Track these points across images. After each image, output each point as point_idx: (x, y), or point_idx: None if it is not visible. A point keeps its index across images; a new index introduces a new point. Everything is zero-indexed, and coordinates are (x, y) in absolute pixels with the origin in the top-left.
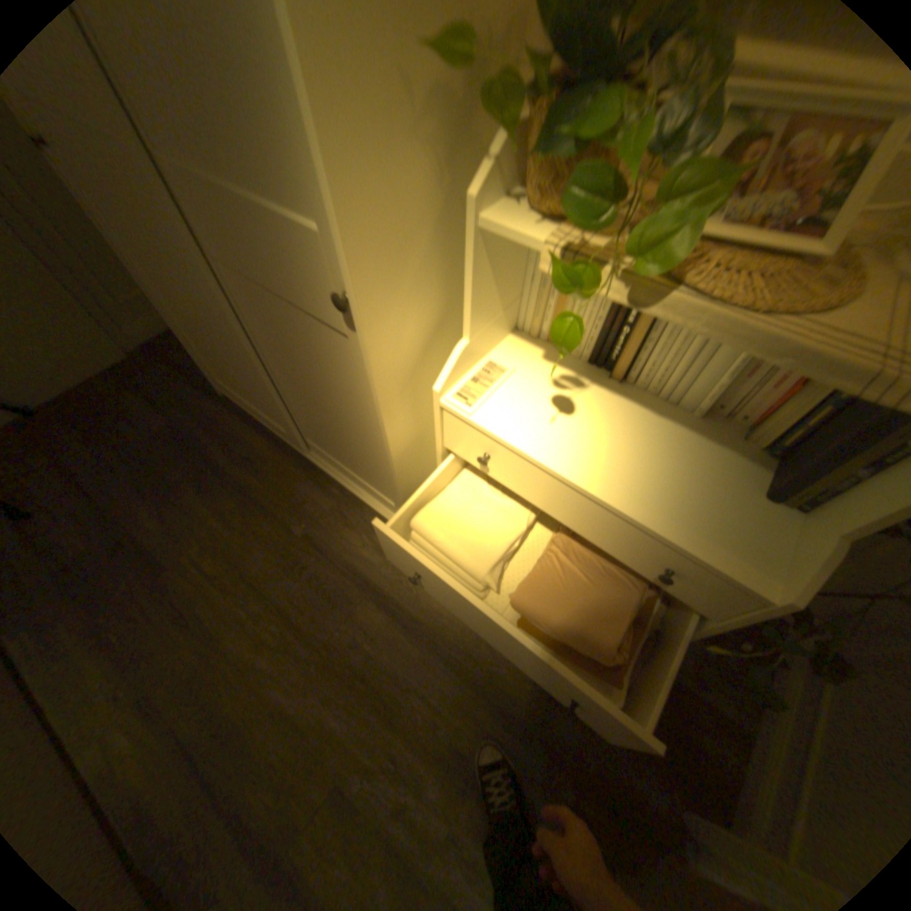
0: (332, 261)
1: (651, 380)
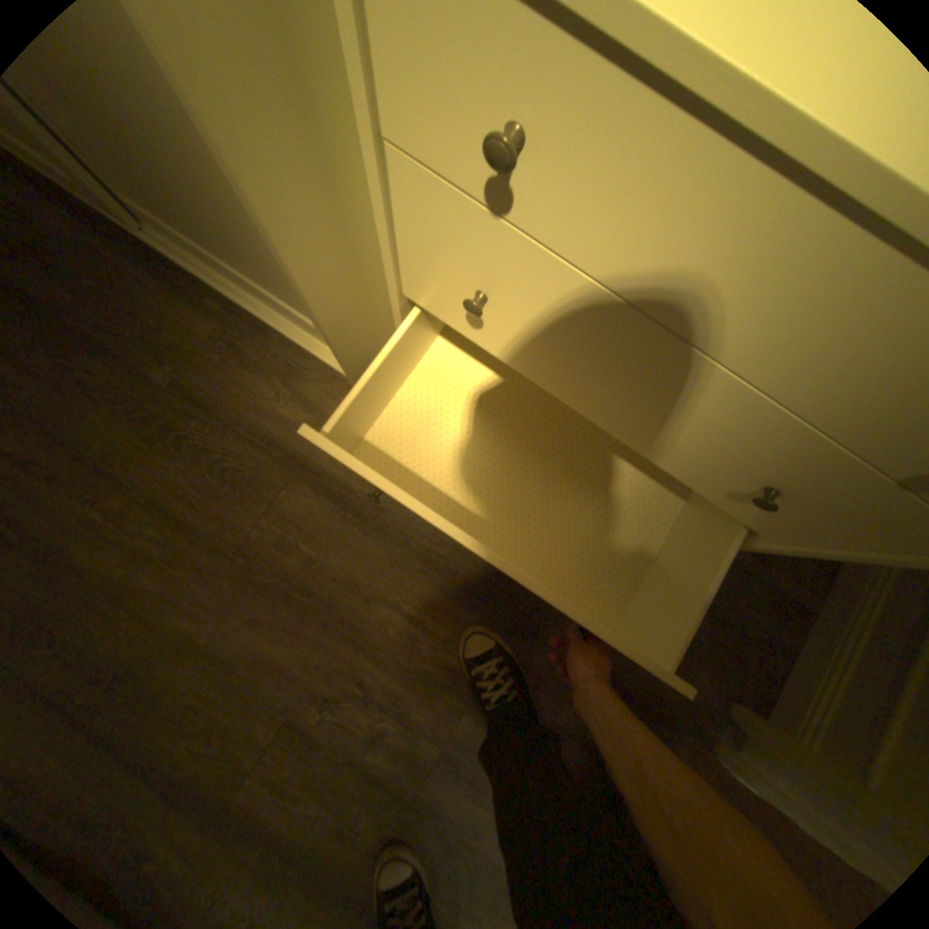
0: None
1: None
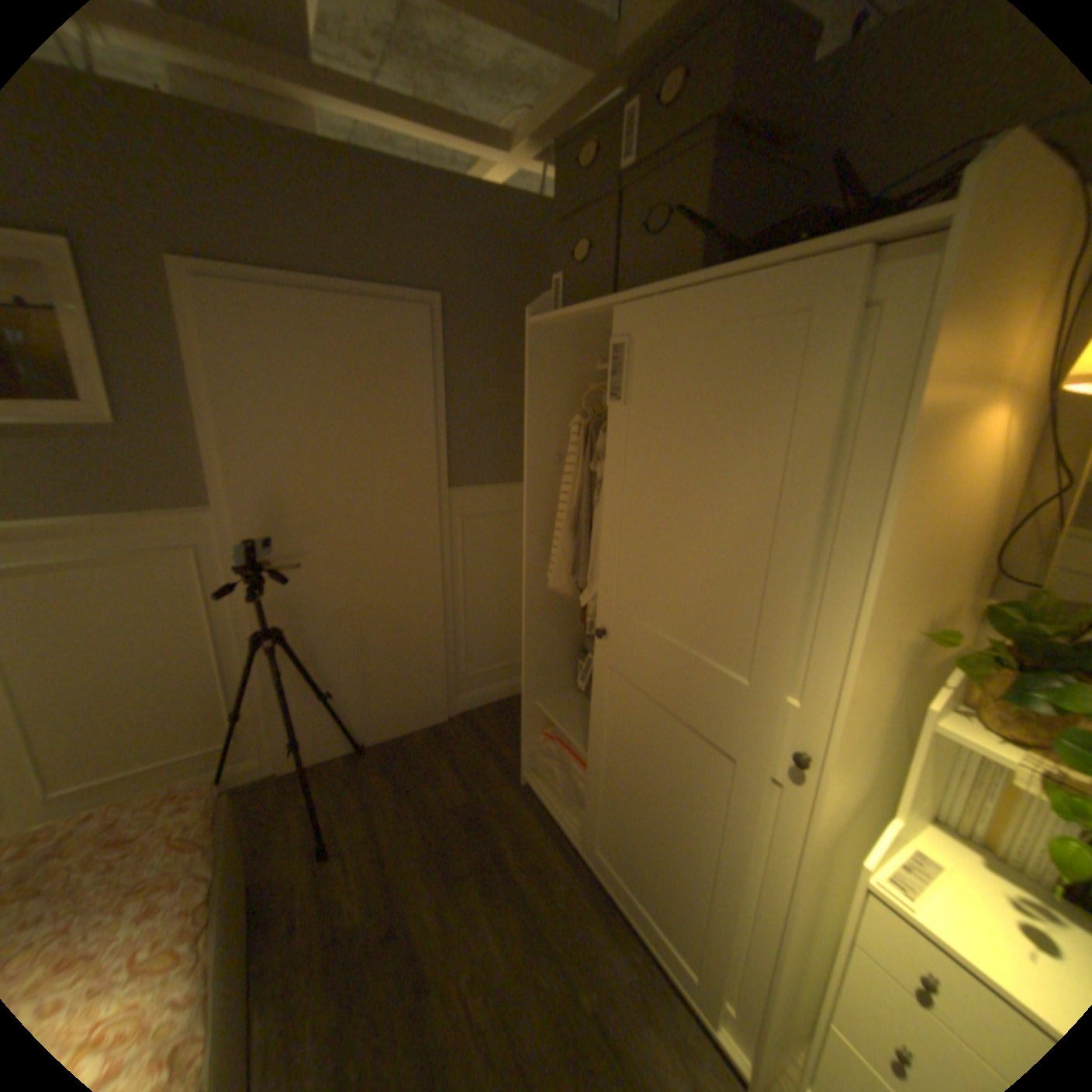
0: (804, 730)
1: None
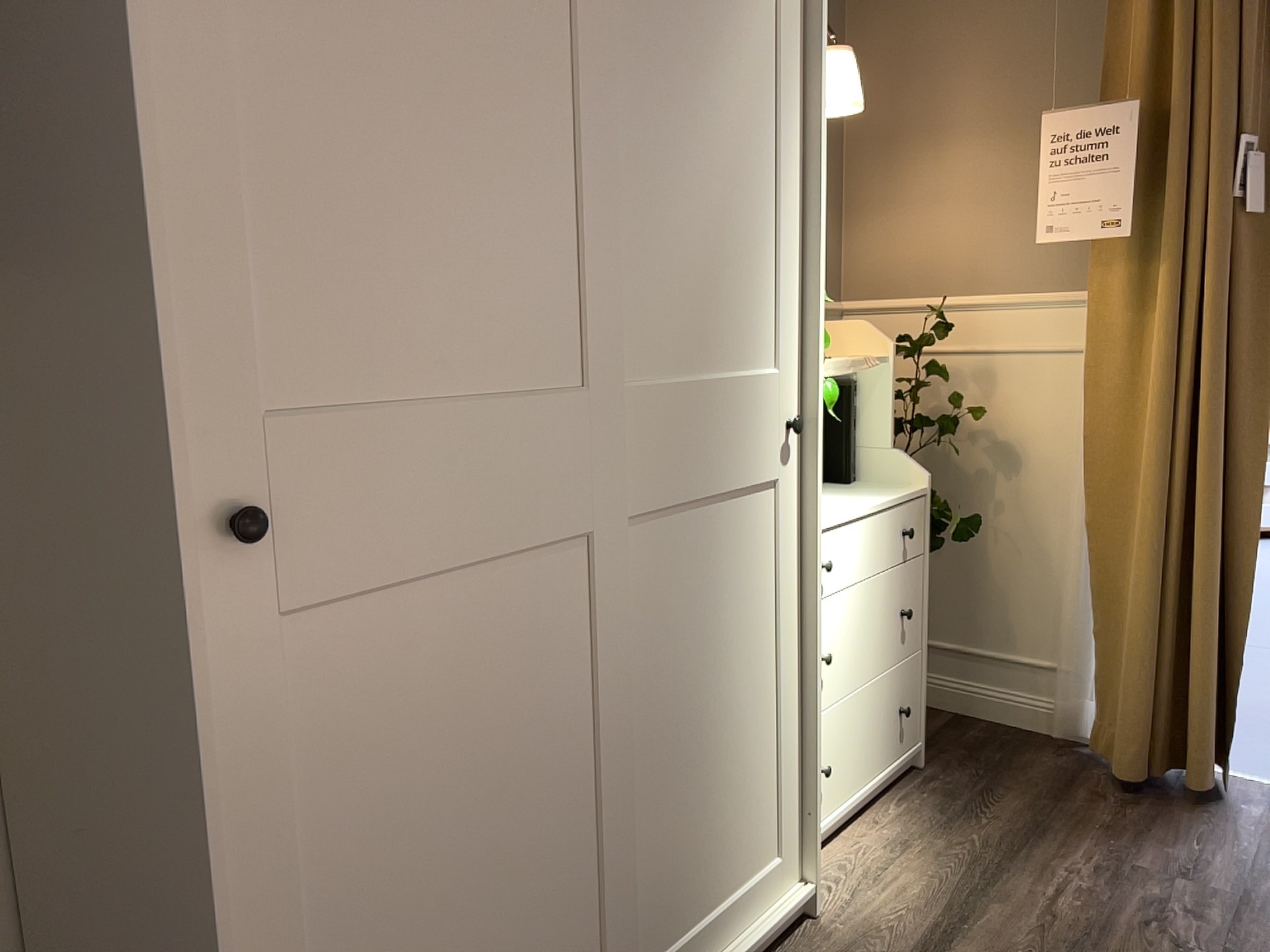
0: (782, 397)
1: None
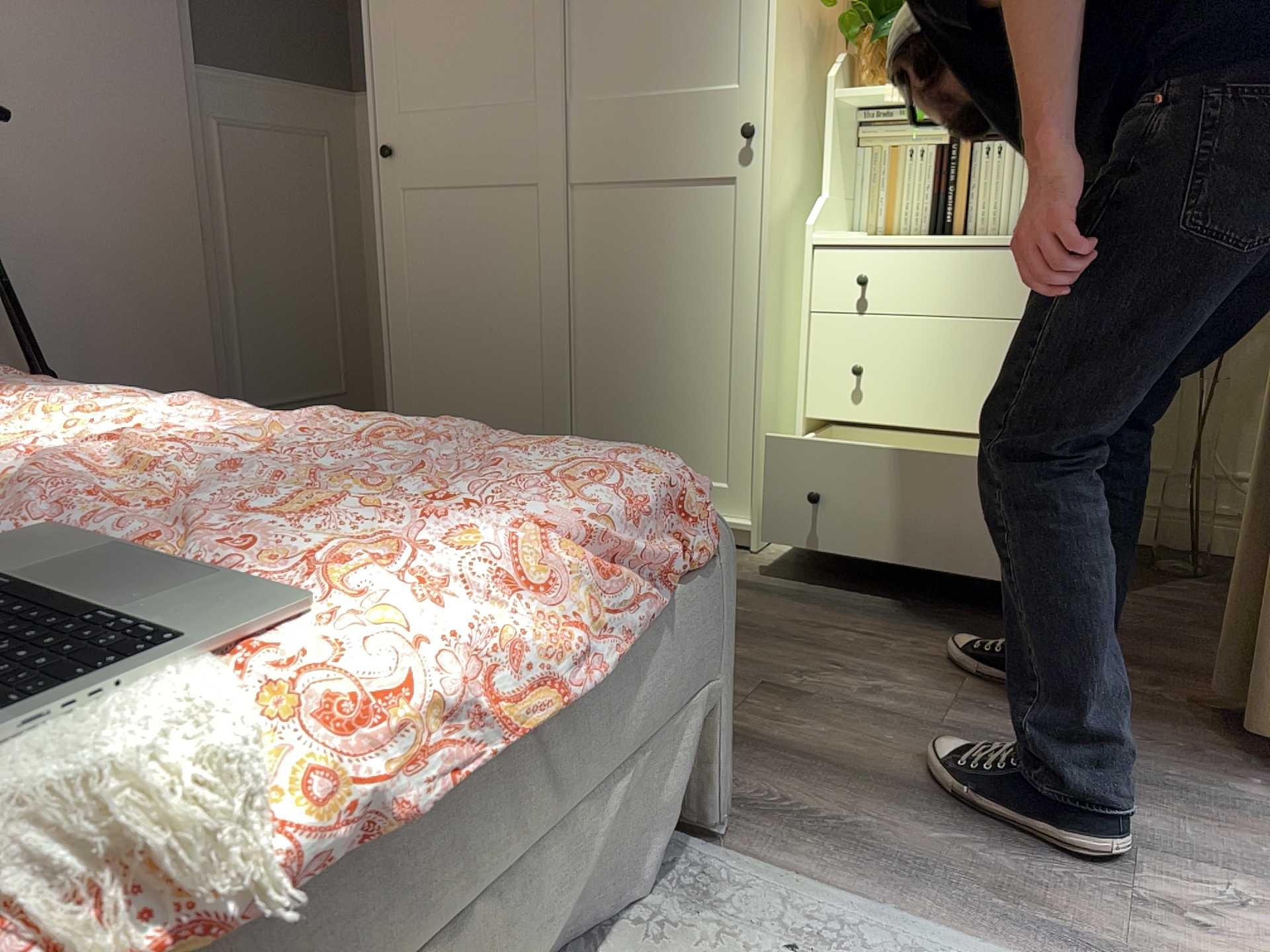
0: (745, 107)
1: (988, 224)
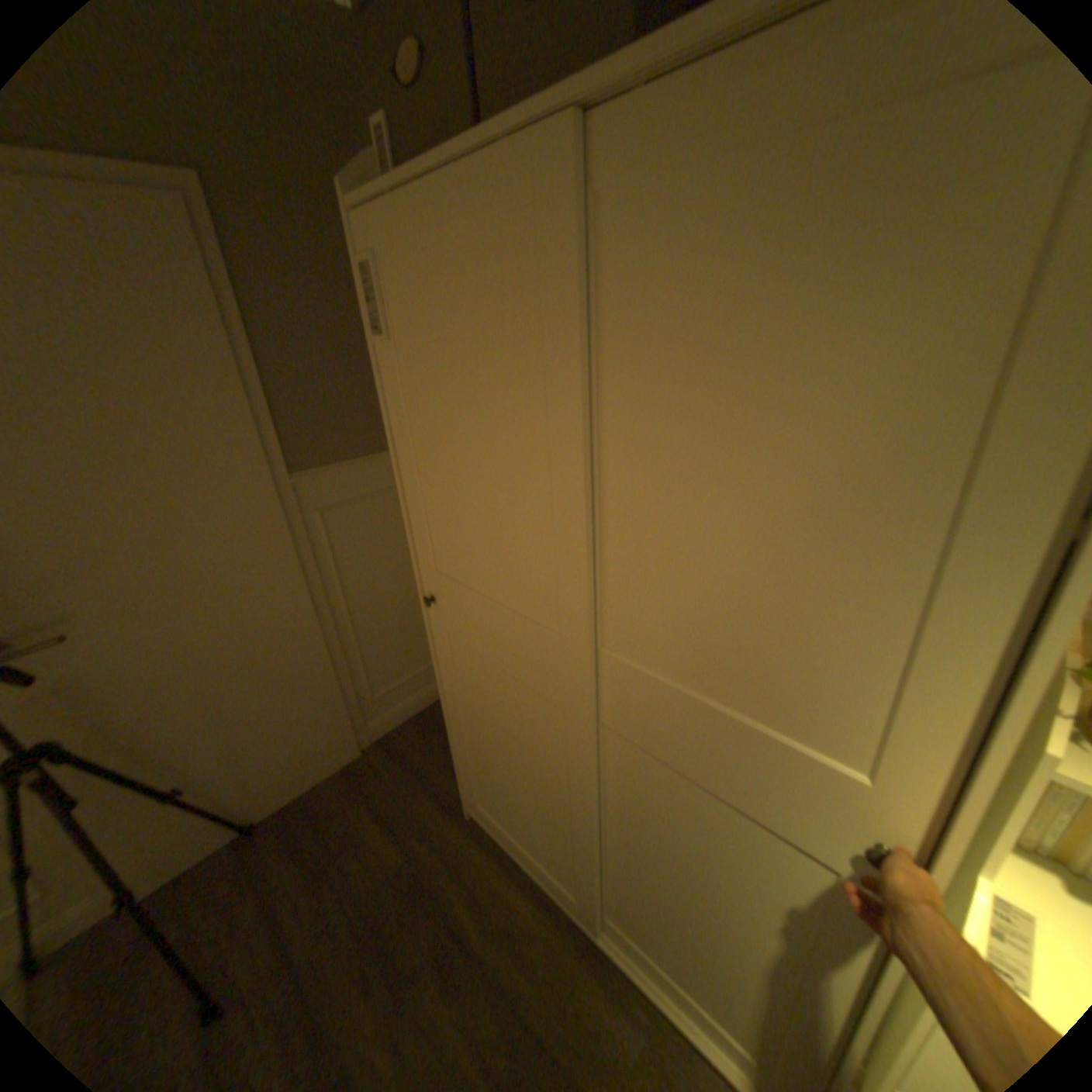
0: (880, 818)
1: None
